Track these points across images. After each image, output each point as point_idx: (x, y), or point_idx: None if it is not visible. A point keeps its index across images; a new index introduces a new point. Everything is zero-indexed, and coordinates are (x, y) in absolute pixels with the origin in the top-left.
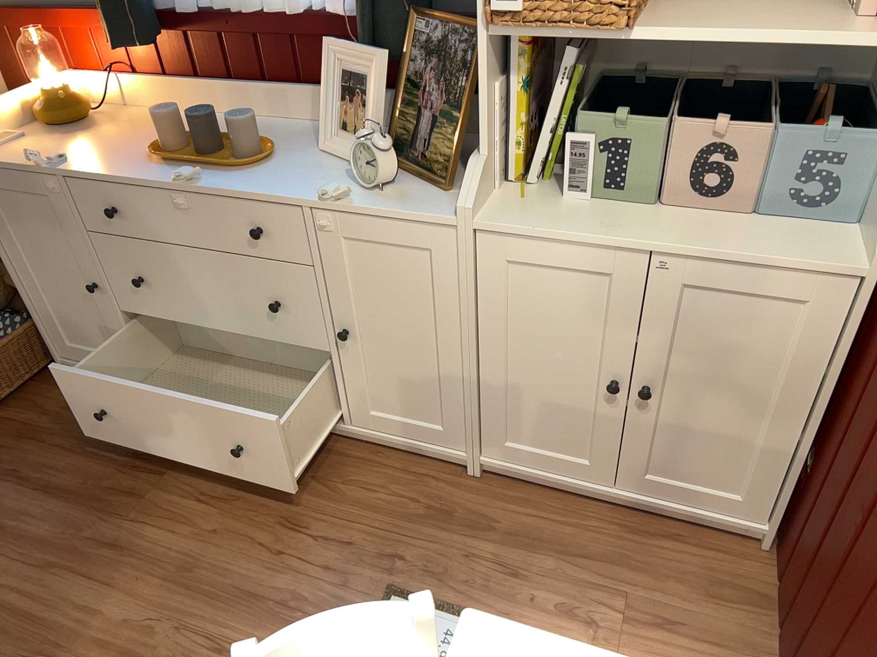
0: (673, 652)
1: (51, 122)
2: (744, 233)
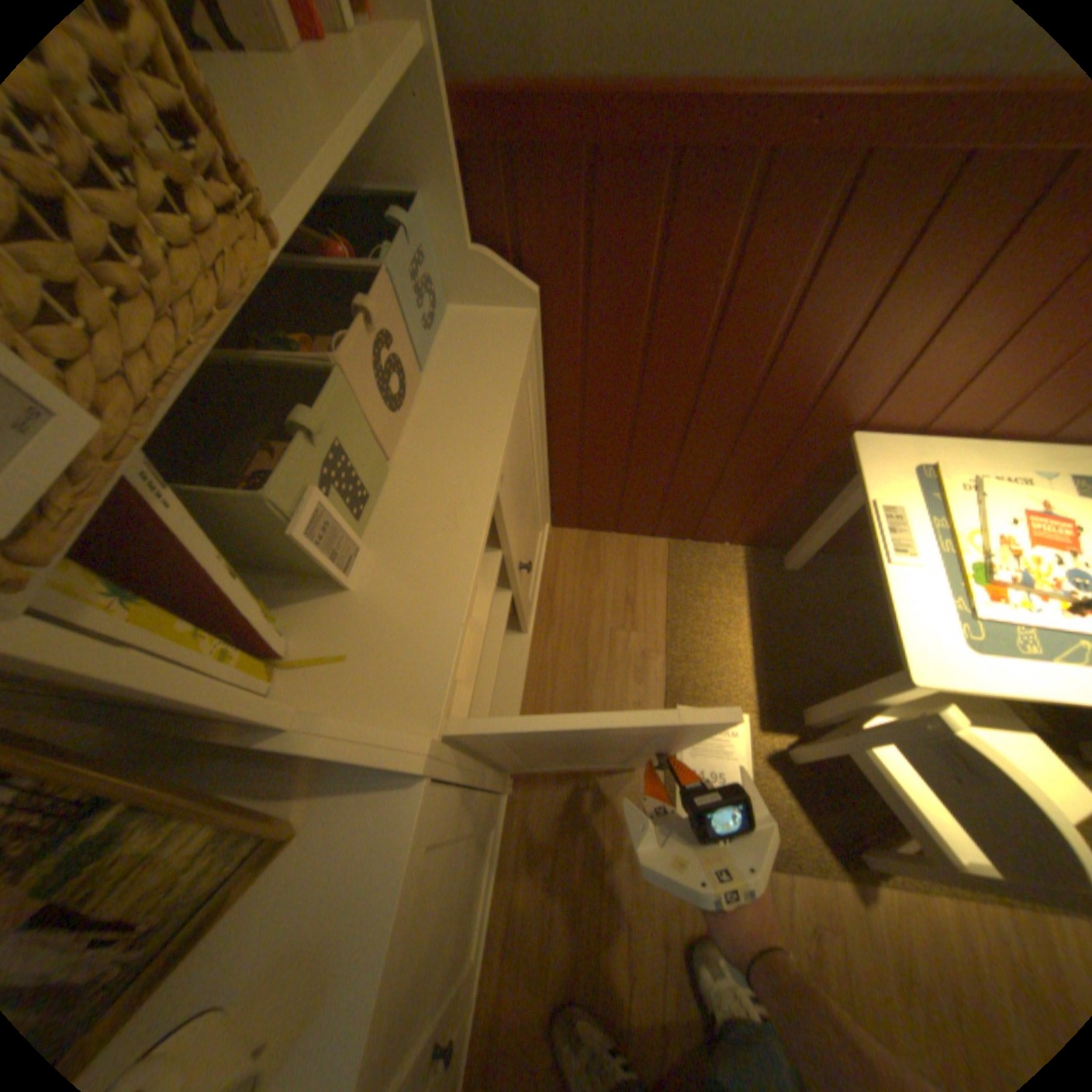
0: (653, 595)
1: None
2: (462, 382)
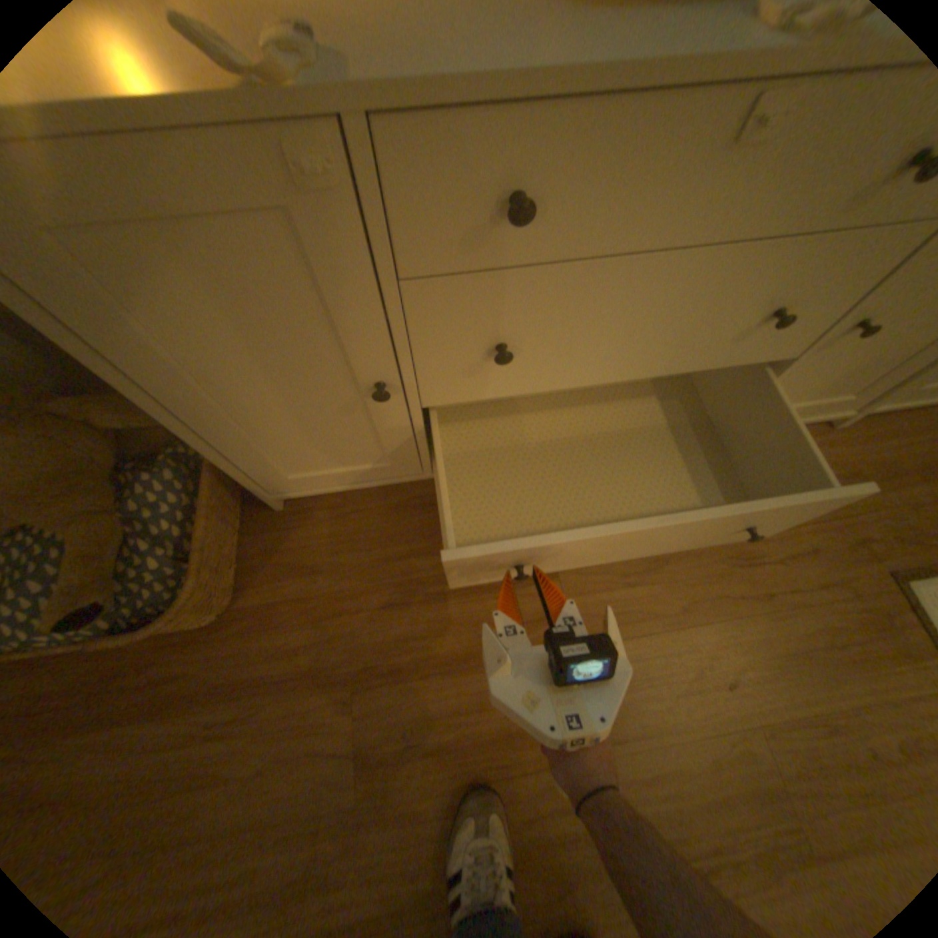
0: None
1: None
2: None
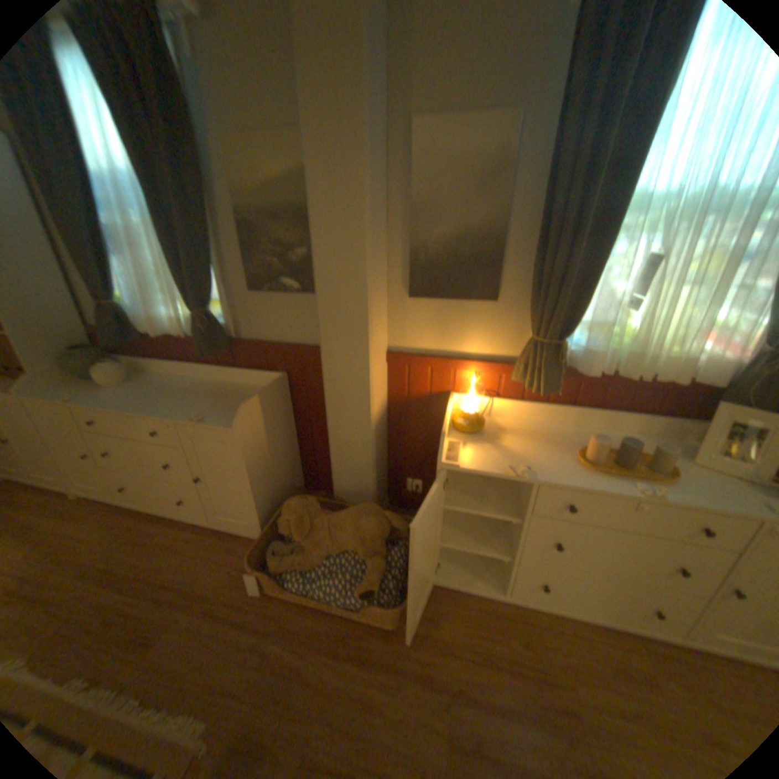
0: None
1: (467, 429)
2: None
